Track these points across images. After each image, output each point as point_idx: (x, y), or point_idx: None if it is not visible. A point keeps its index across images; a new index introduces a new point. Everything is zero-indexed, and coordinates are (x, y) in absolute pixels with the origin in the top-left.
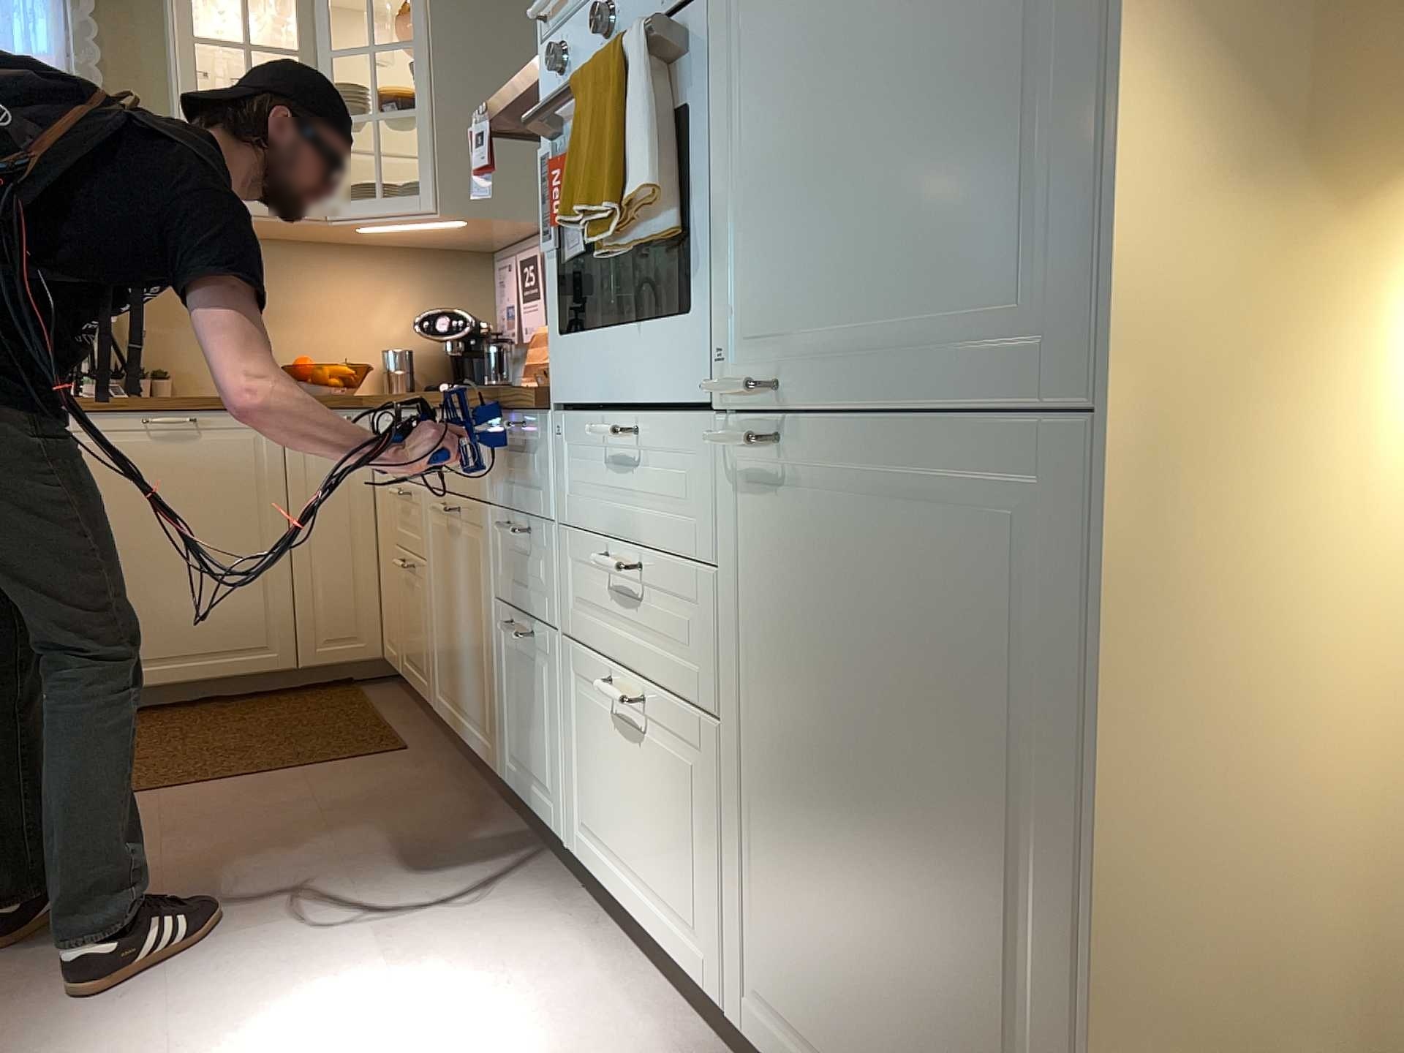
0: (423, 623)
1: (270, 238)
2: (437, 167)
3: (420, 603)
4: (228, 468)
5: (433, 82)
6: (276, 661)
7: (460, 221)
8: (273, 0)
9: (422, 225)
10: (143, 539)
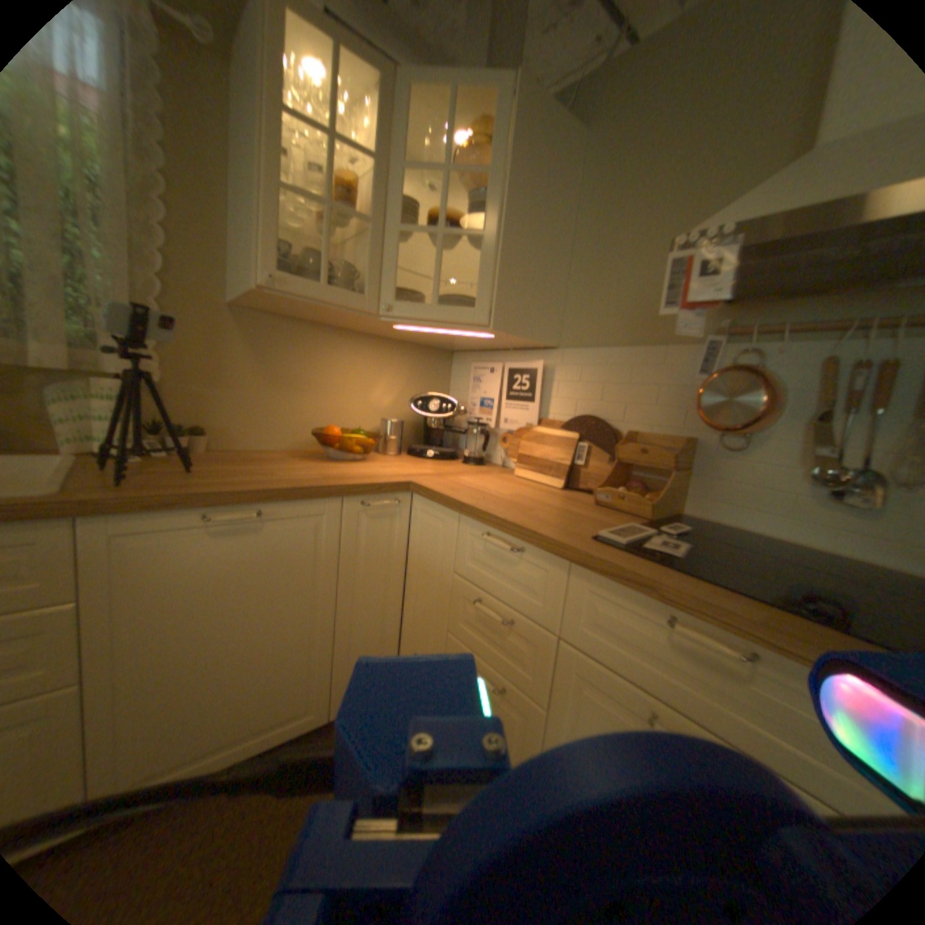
0: (520, 756)
1: (303, 319)
2: (495, 285)
3: (516, 734)
4: (287, 557)
5: (504, 208)
6: (312, 724)
7: (492, 334)
8: (327, 110)
9: (455, 331)
10: (190, 644)
